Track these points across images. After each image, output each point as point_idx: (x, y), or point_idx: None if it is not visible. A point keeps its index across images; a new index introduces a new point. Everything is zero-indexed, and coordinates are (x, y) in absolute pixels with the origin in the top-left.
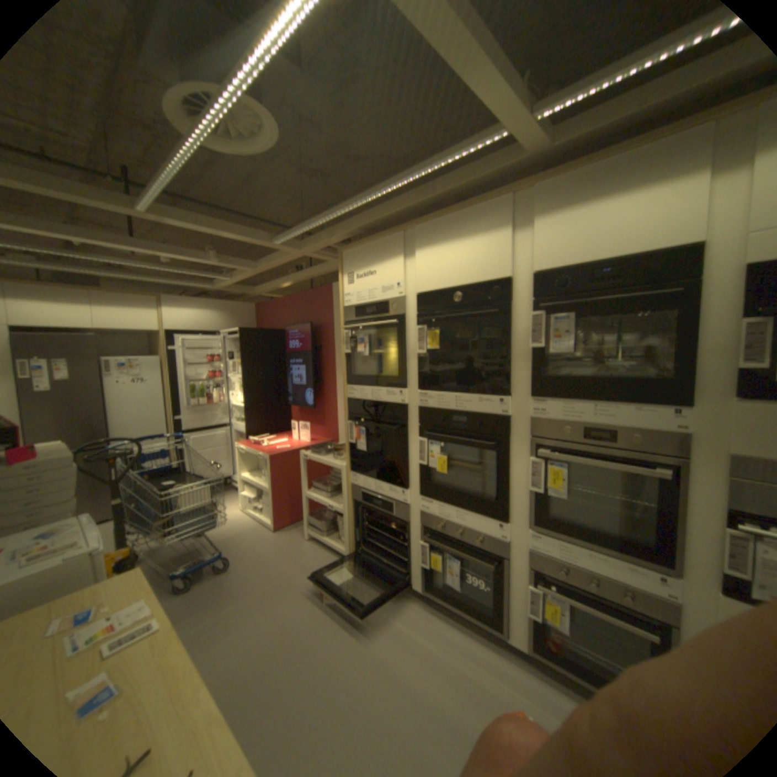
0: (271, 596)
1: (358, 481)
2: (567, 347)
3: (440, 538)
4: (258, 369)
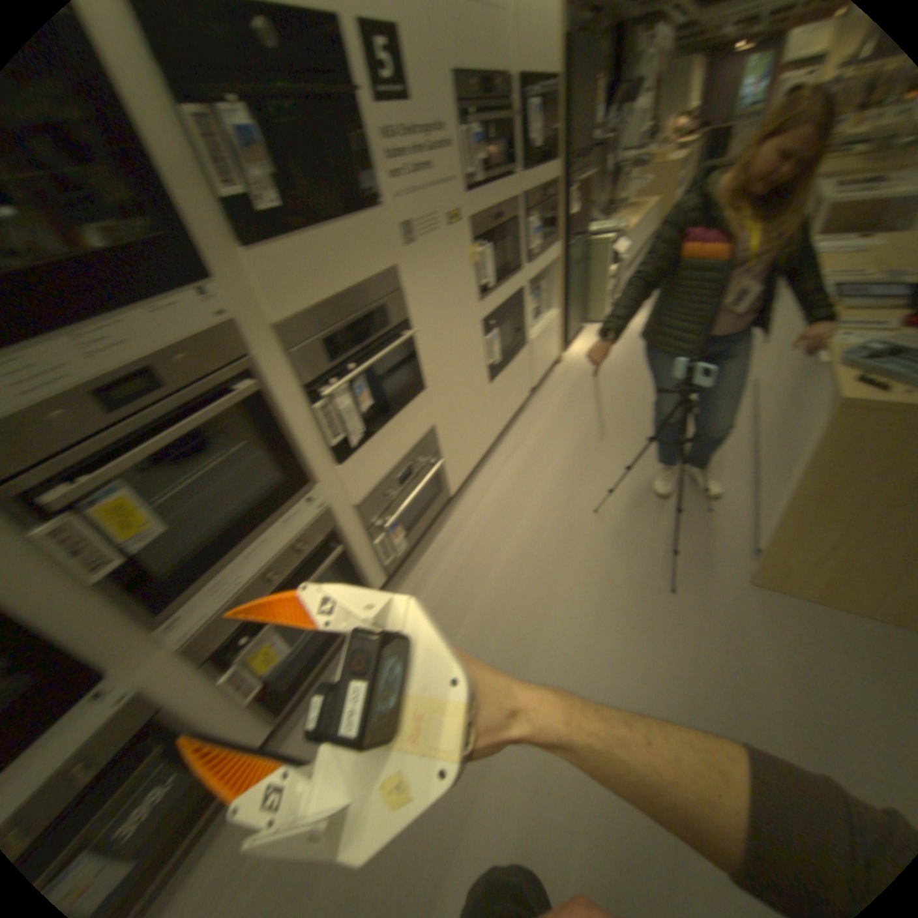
0: None
1: None
2: None
3: None
4: None
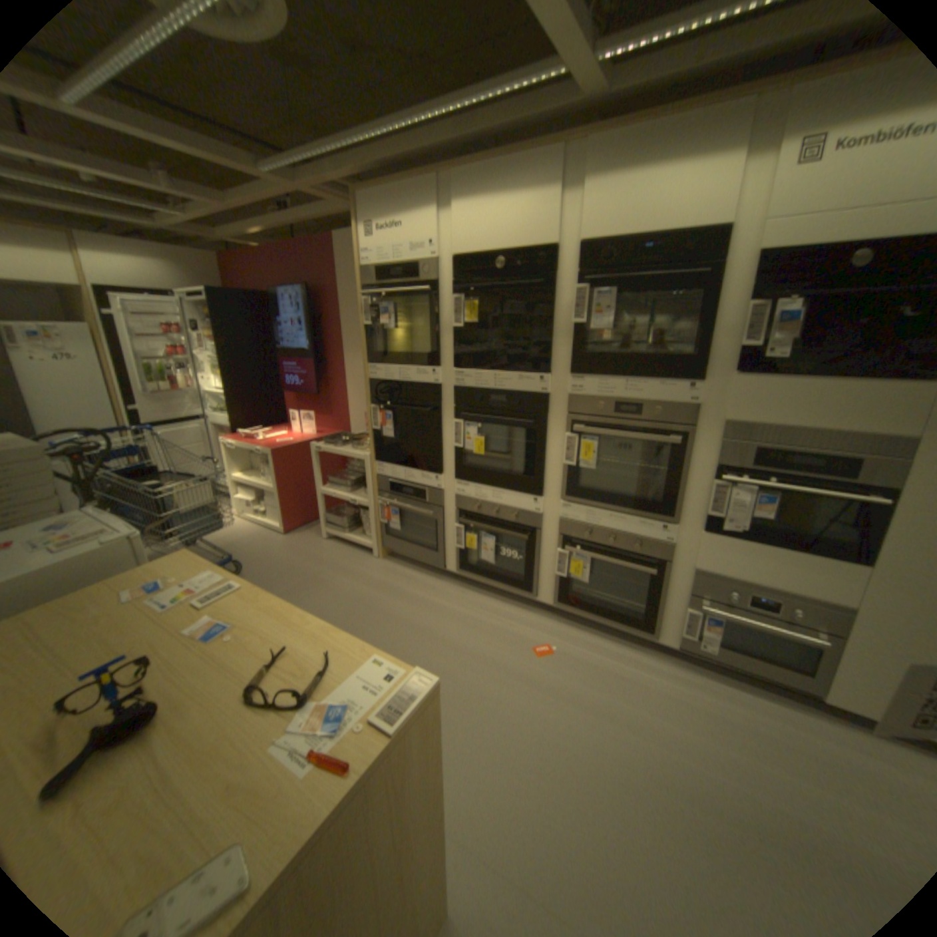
0: (298, 591)
1: (385, 471)
2: (605, 325)
3: (475, 519)
4: (237, 345)
